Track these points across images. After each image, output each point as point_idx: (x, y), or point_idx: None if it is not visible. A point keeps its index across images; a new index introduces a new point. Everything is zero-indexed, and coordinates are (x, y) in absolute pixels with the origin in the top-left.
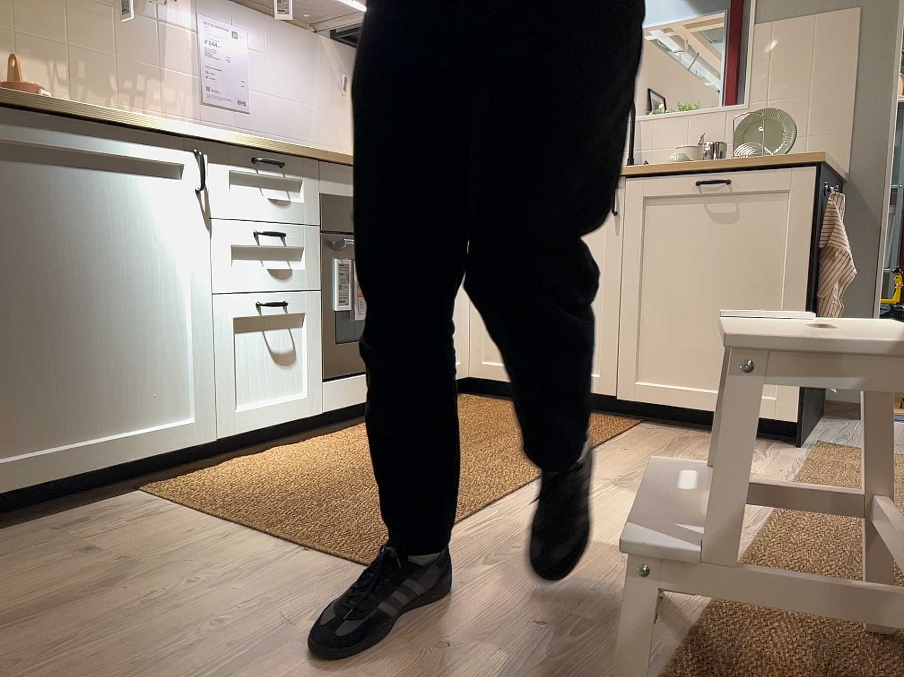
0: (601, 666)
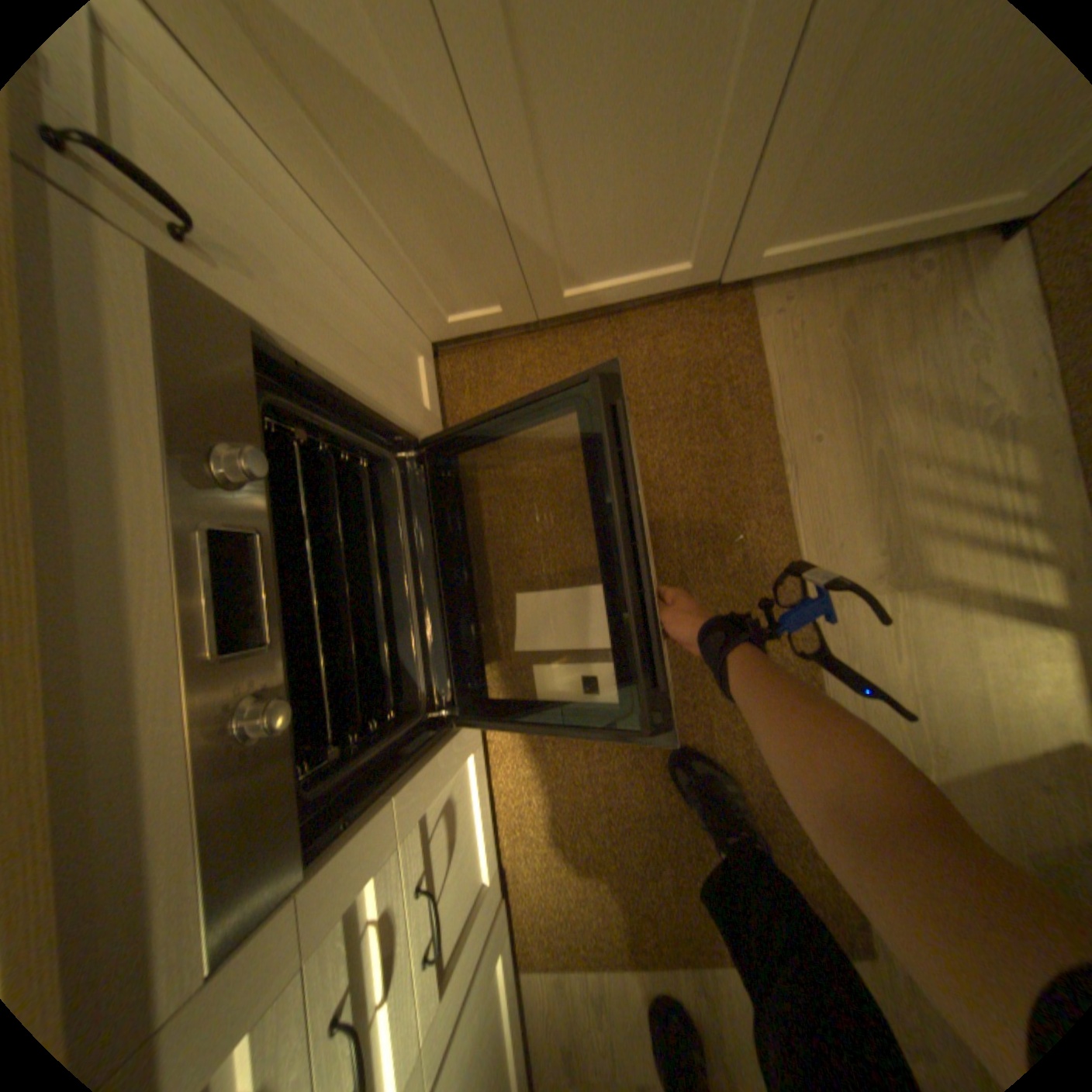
0: None
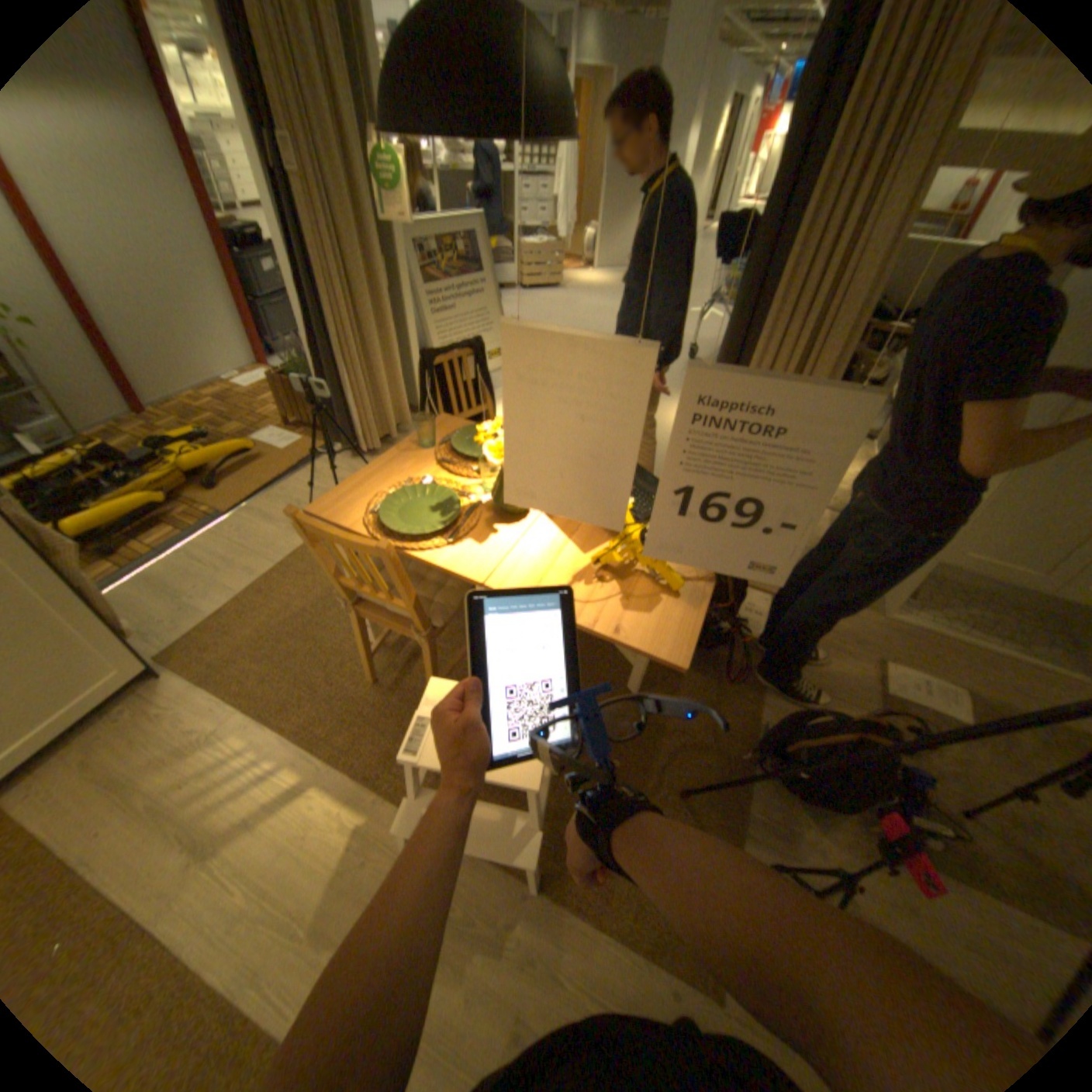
0: (474, 894)
